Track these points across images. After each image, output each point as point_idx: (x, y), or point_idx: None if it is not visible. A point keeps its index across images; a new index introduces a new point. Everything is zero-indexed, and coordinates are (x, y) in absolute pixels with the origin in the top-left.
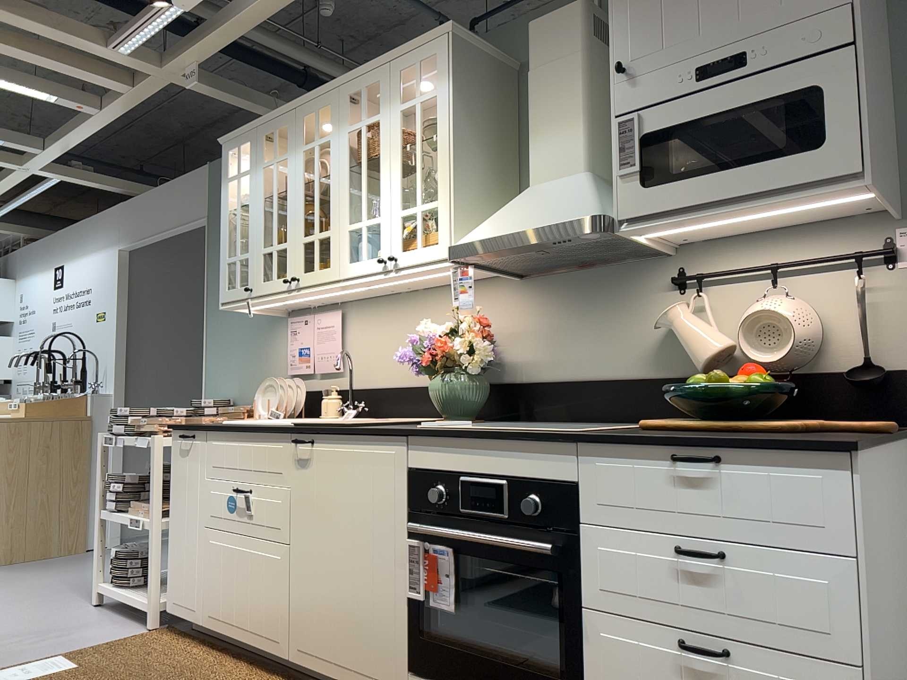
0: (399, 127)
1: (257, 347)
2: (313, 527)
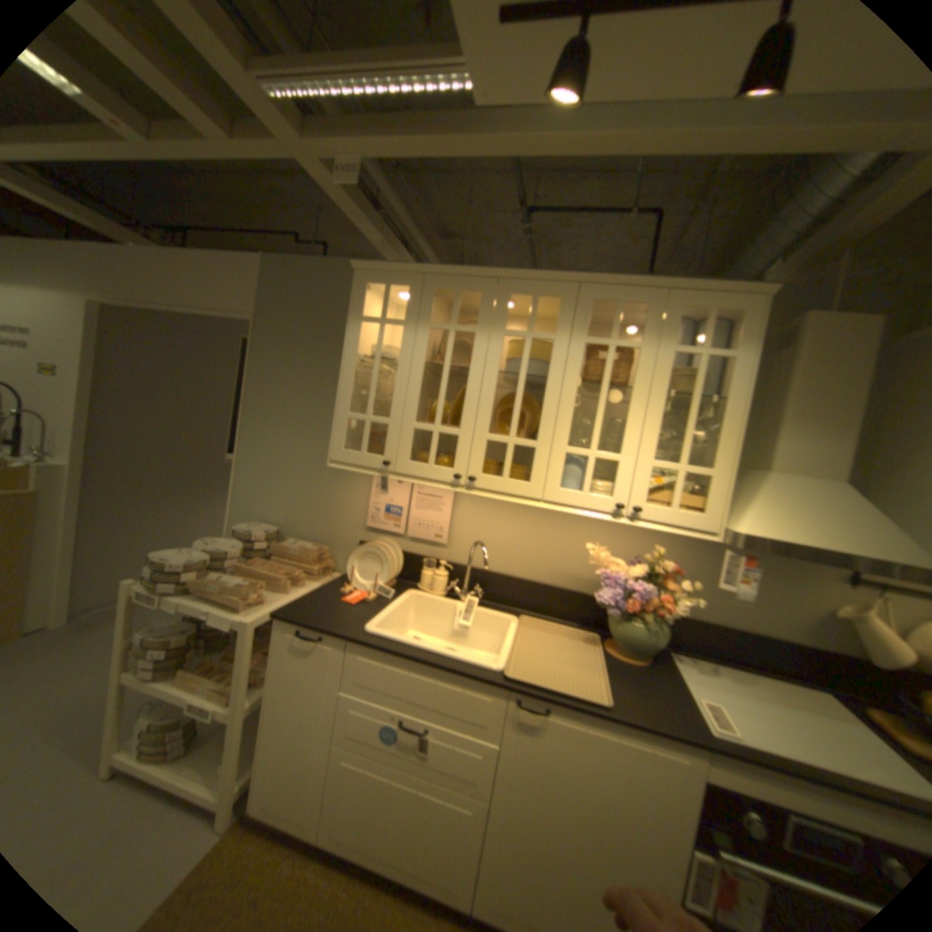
0: (671, 370)
1: (320, 482)
2: (536, 798)
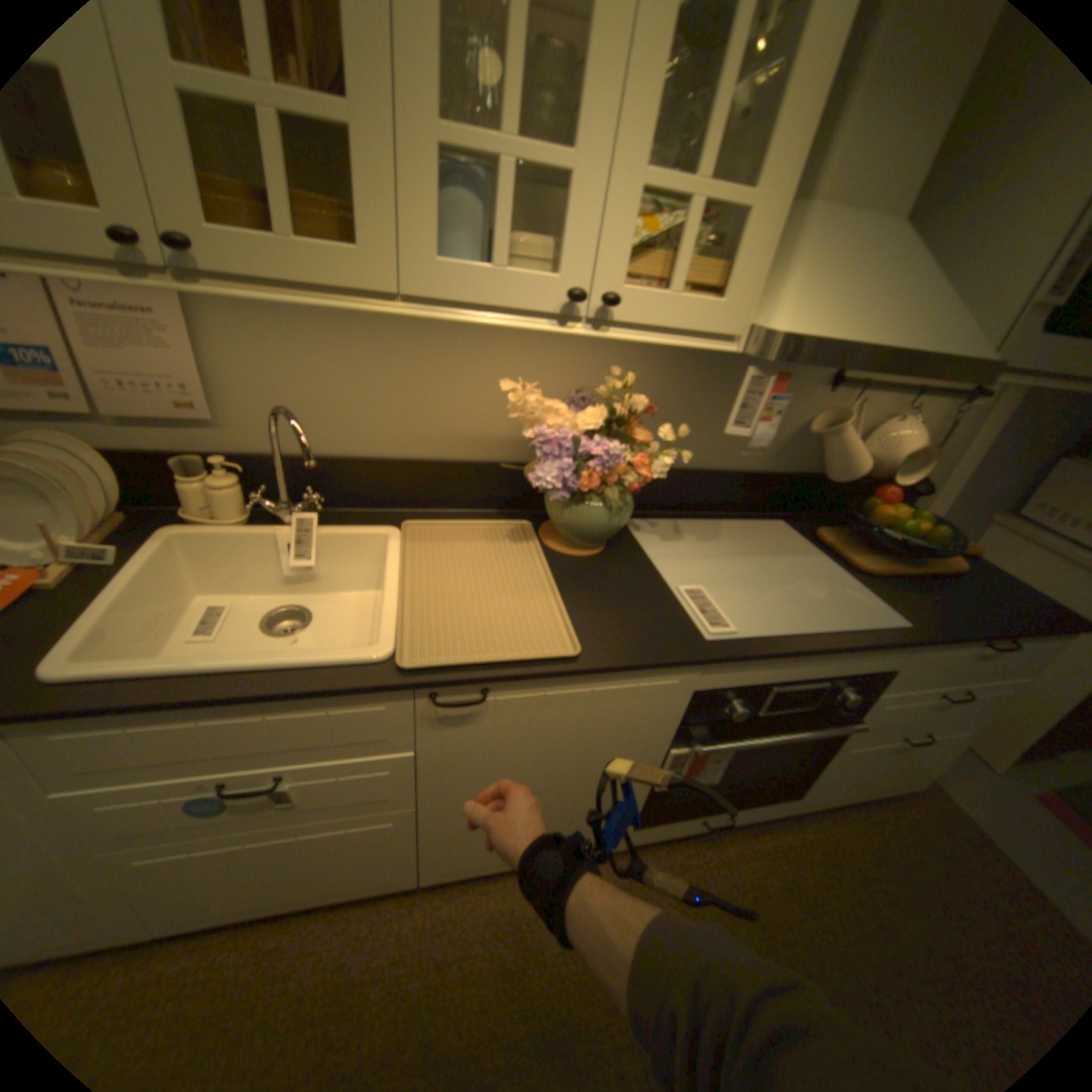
0: None
1: None
2: (483, 780)
